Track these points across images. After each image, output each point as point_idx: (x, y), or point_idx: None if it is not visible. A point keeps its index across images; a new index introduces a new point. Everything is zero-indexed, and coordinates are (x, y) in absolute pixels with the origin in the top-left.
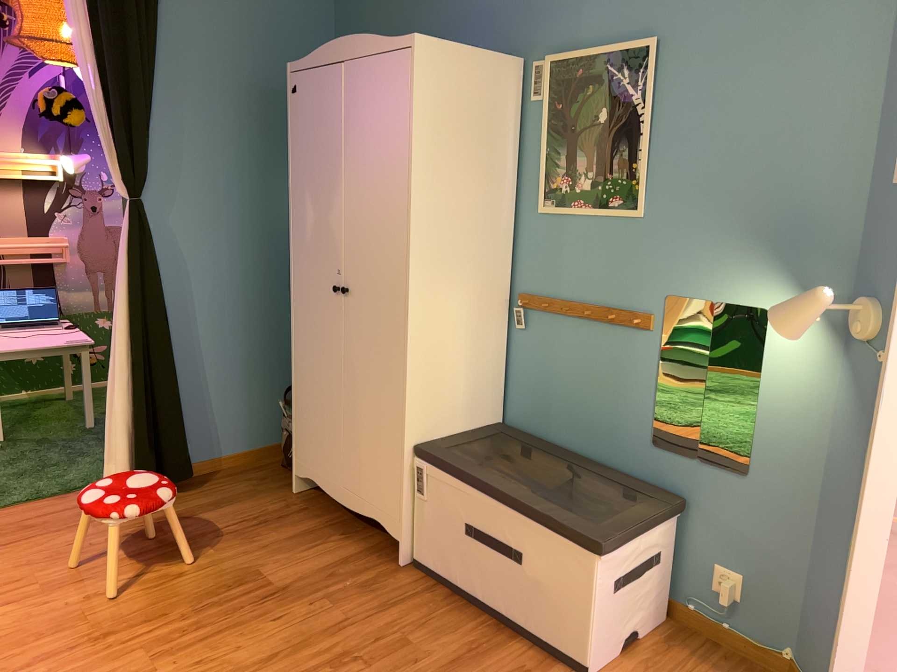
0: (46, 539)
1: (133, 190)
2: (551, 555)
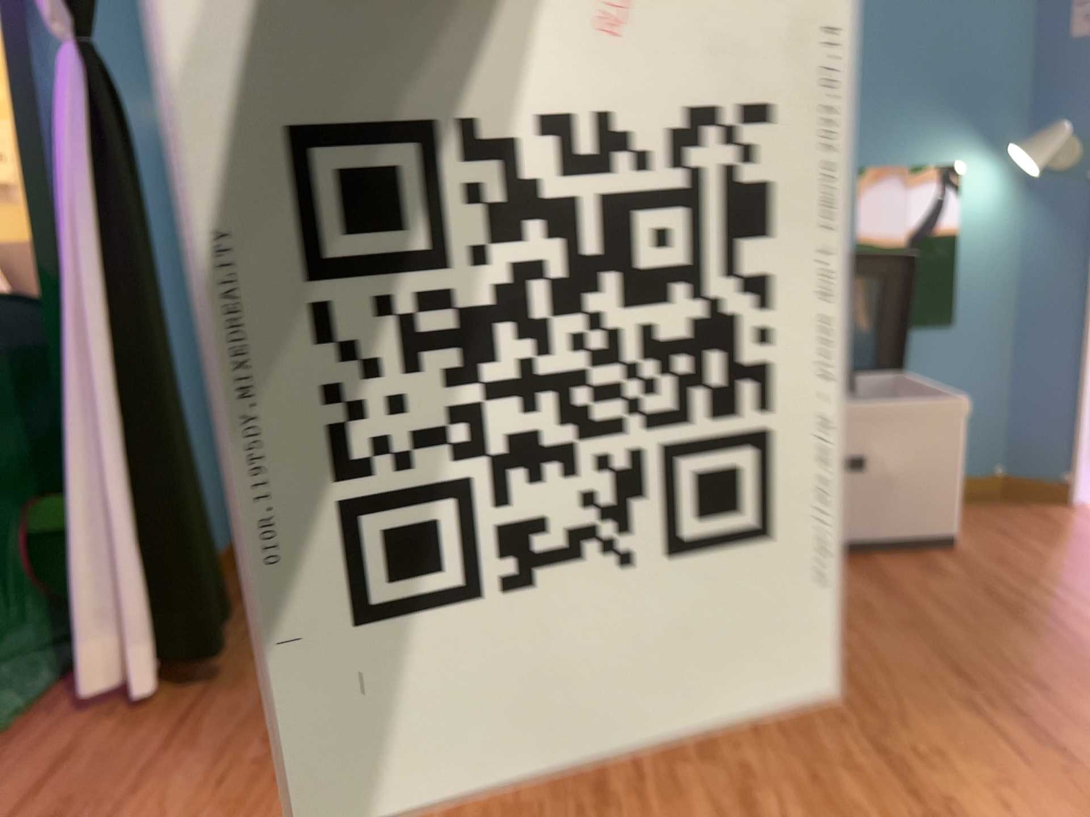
0: (139, 813)
1: (77, 23)
2: (901, 442)
